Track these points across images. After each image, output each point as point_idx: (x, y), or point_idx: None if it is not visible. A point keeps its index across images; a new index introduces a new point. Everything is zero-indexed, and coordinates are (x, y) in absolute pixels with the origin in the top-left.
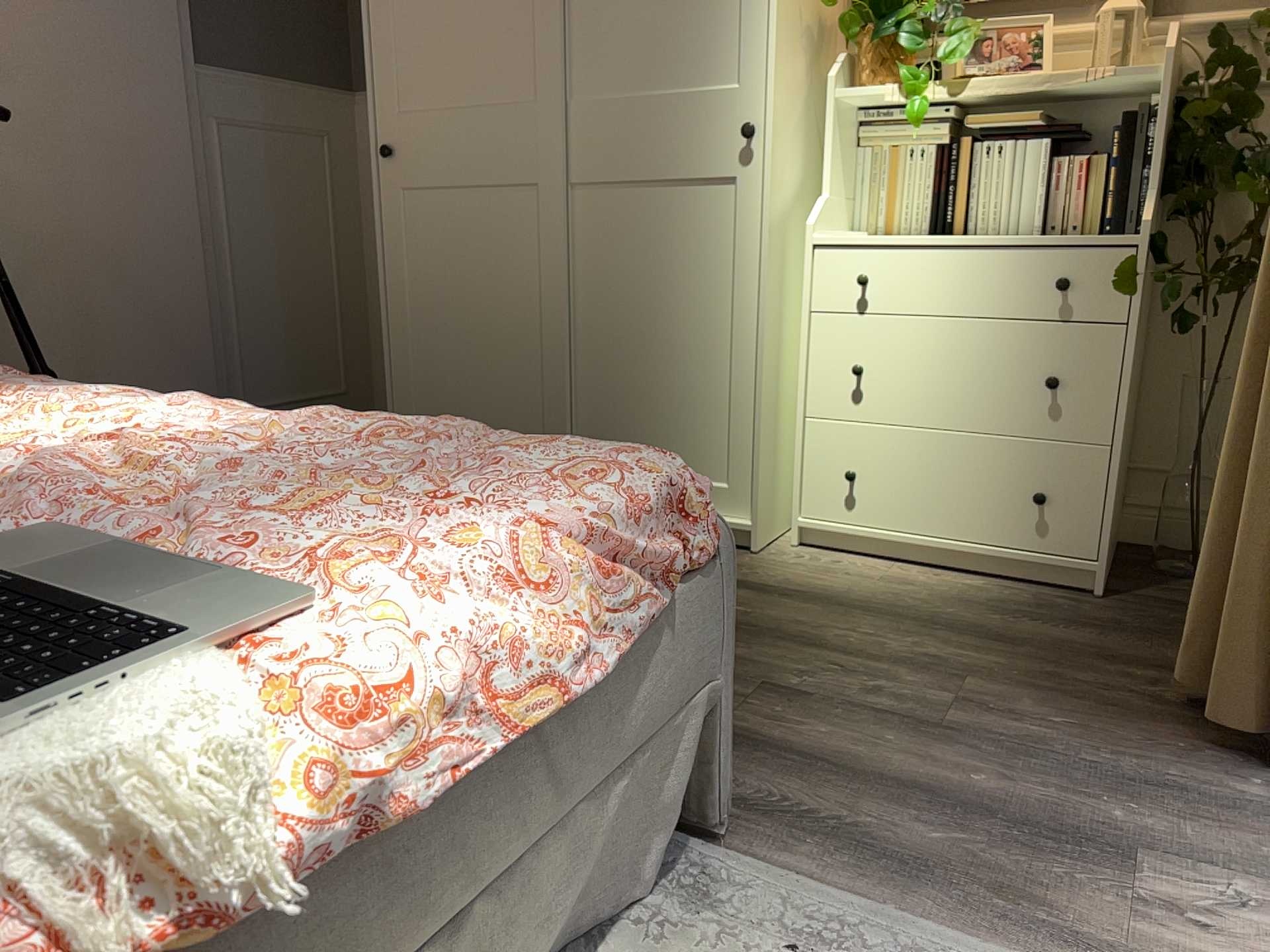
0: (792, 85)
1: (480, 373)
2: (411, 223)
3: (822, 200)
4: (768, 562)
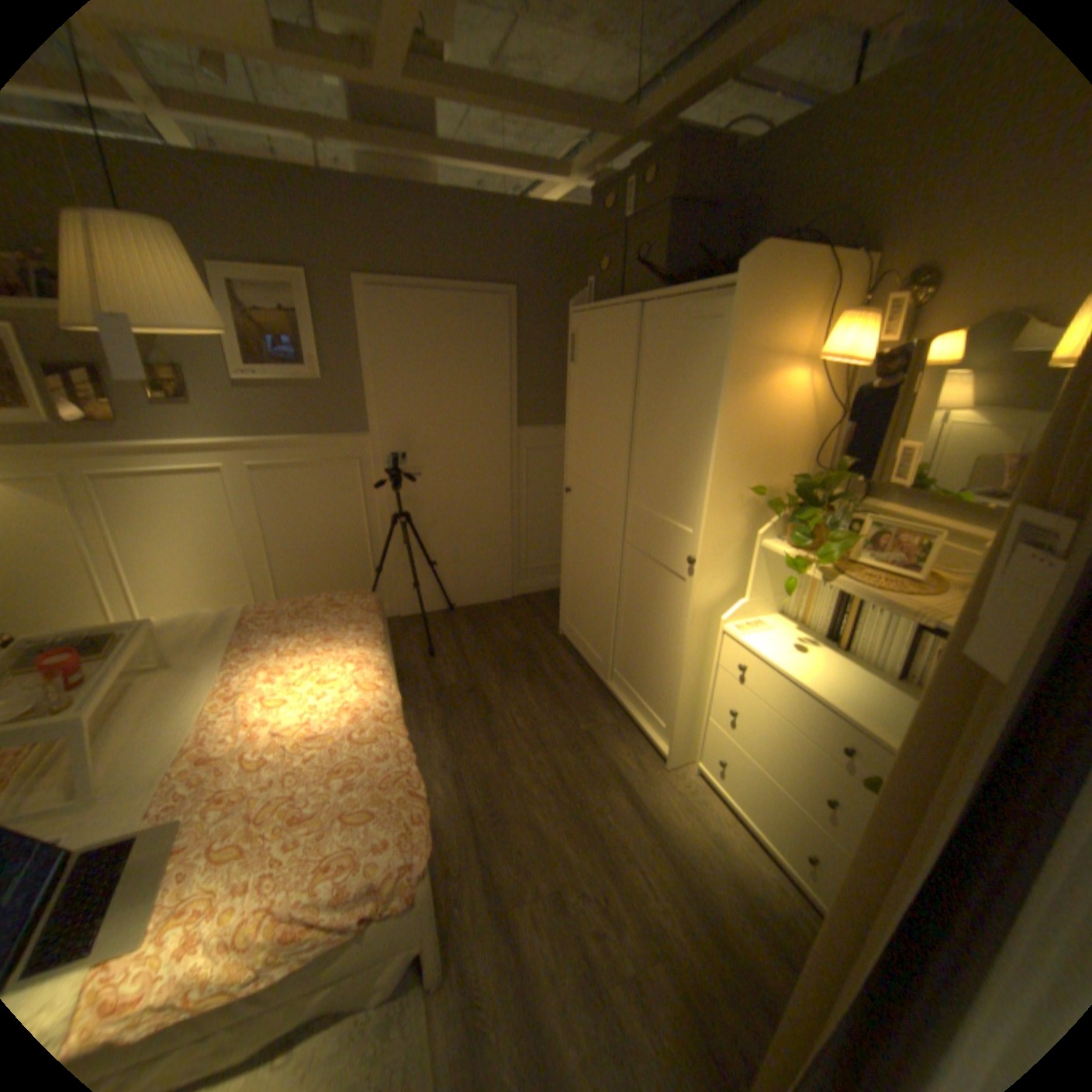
0: (727, 537)
1: (587, 605)
2: (573, 525)
3: (741, 602)
4: (667, 780)
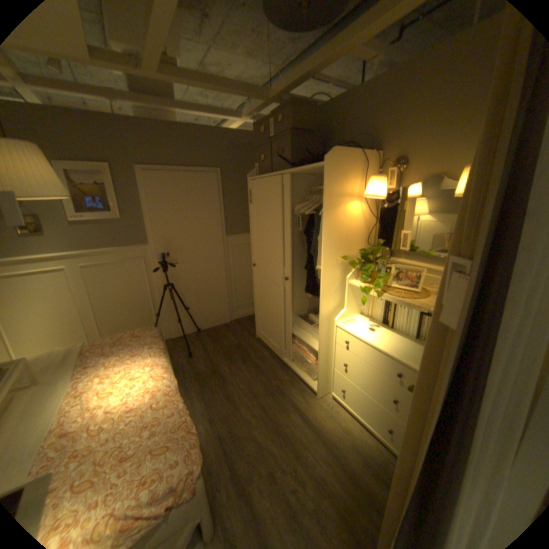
0: (333, 280)
1: (269, 321)
2: (258, 281)
3: (342, 311)
4: (318, 404)
